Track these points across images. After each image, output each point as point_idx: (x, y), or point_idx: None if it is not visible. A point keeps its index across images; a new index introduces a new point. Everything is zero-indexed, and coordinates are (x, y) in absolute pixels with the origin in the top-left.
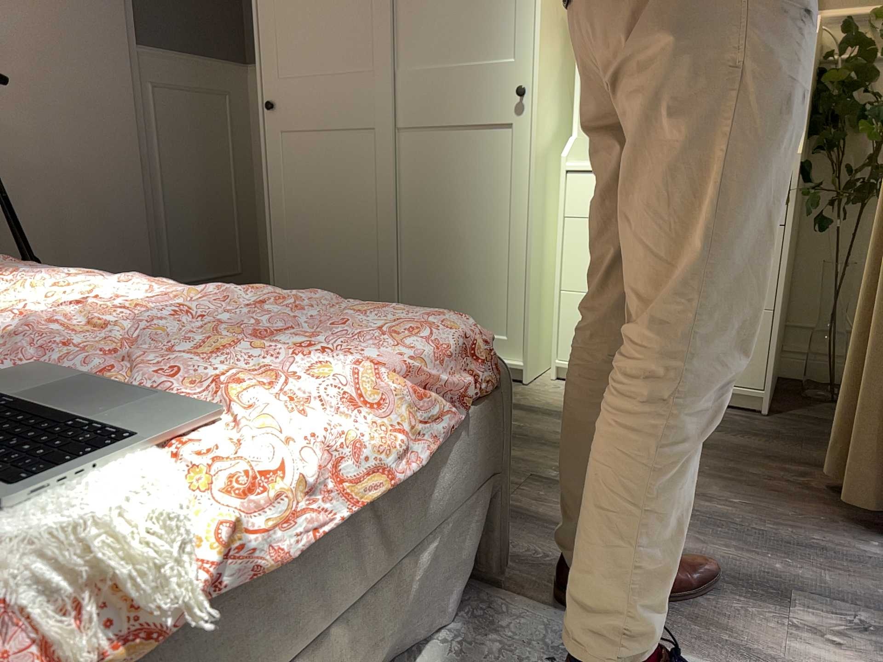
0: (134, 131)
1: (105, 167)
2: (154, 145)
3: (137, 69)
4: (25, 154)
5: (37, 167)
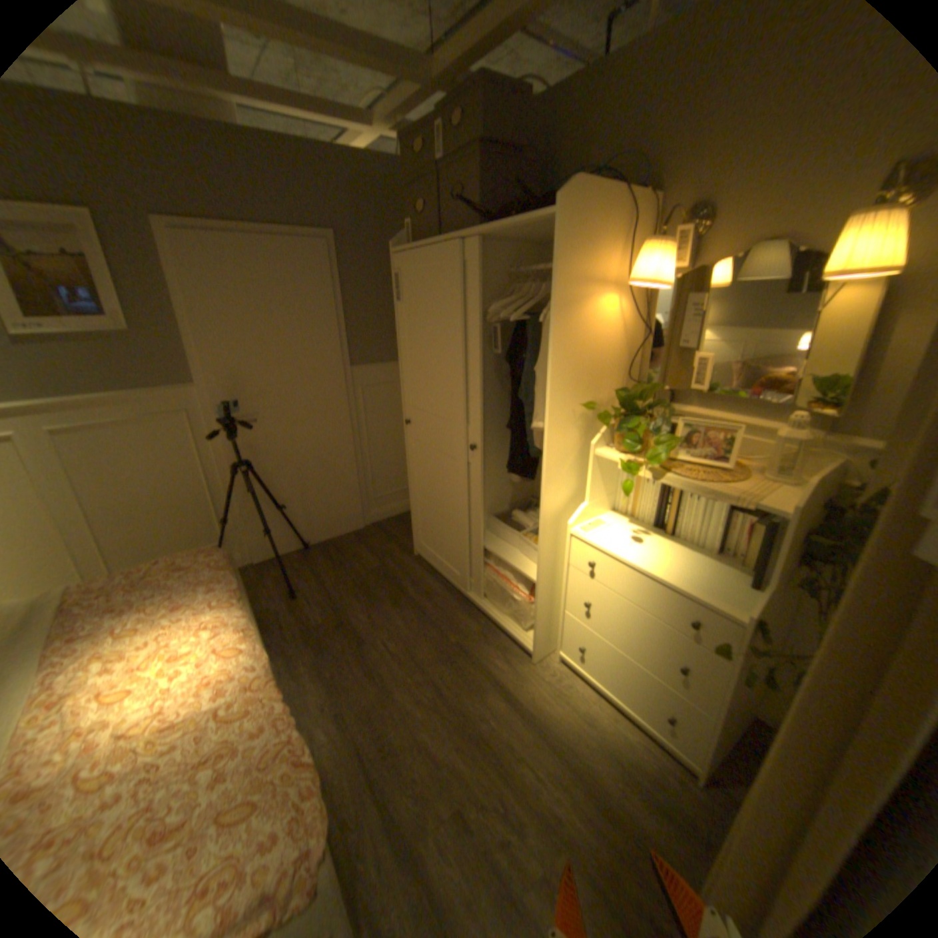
0: (347, 419)
1: (328, 443)
2: (362, 422)
3: (349, 382)
4: (280, 446)
5: (287, 452)
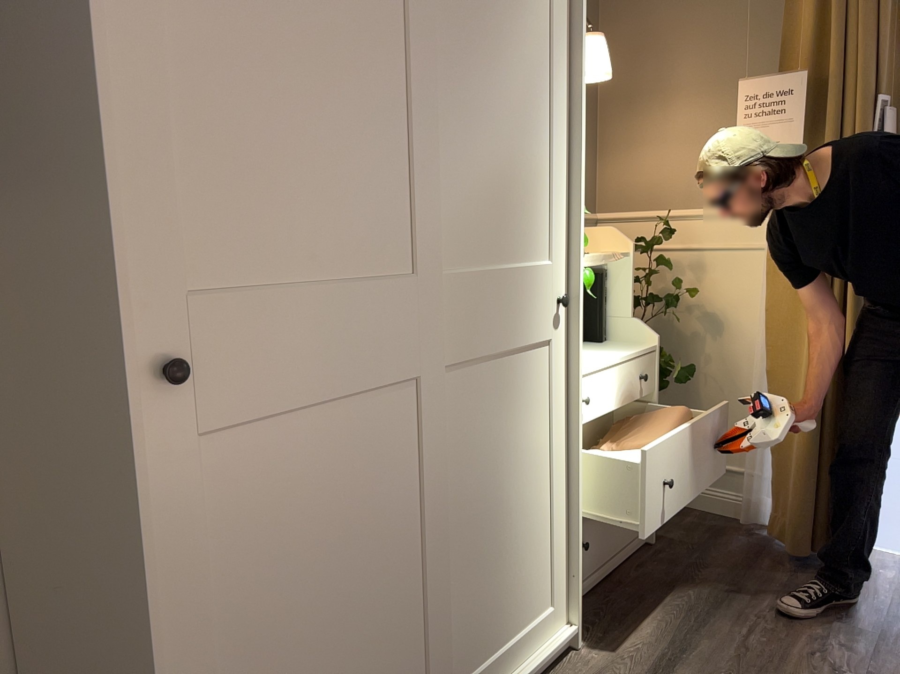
0: None
1: None
2: None
3: None
4: None
5: None
